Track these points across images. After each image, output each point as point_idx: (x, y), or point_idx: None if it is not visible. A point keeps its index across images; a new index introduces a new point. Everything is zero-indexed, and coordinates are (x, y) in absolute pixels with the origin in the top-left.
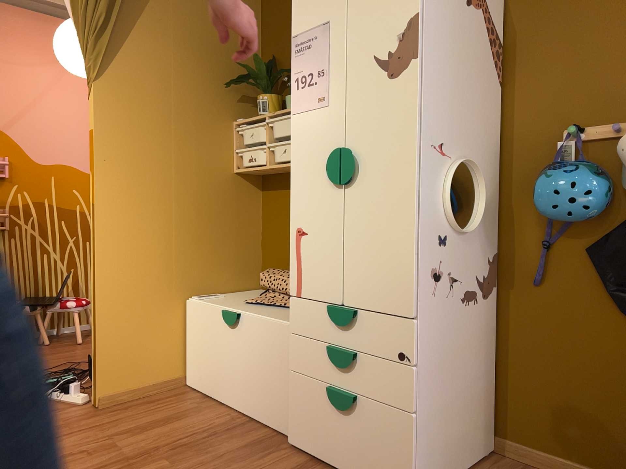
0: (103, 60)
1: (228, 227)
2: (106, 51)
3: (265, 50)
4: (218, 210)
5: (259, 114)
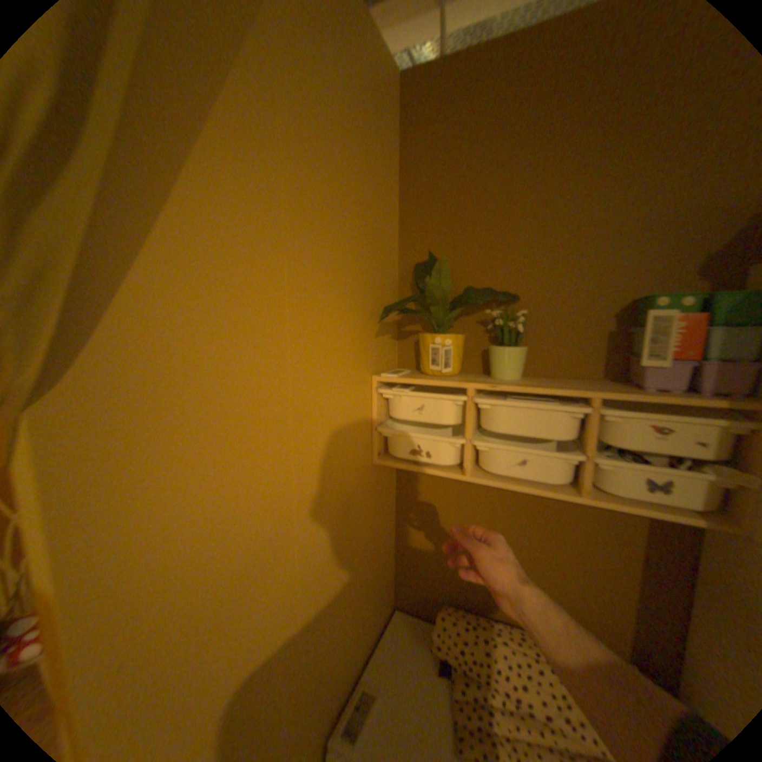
0: (66, 305)
1: (367, 557)
2: (79, 262)
3: (408, 236)
4: (356, 542)
5: (428, 366)
